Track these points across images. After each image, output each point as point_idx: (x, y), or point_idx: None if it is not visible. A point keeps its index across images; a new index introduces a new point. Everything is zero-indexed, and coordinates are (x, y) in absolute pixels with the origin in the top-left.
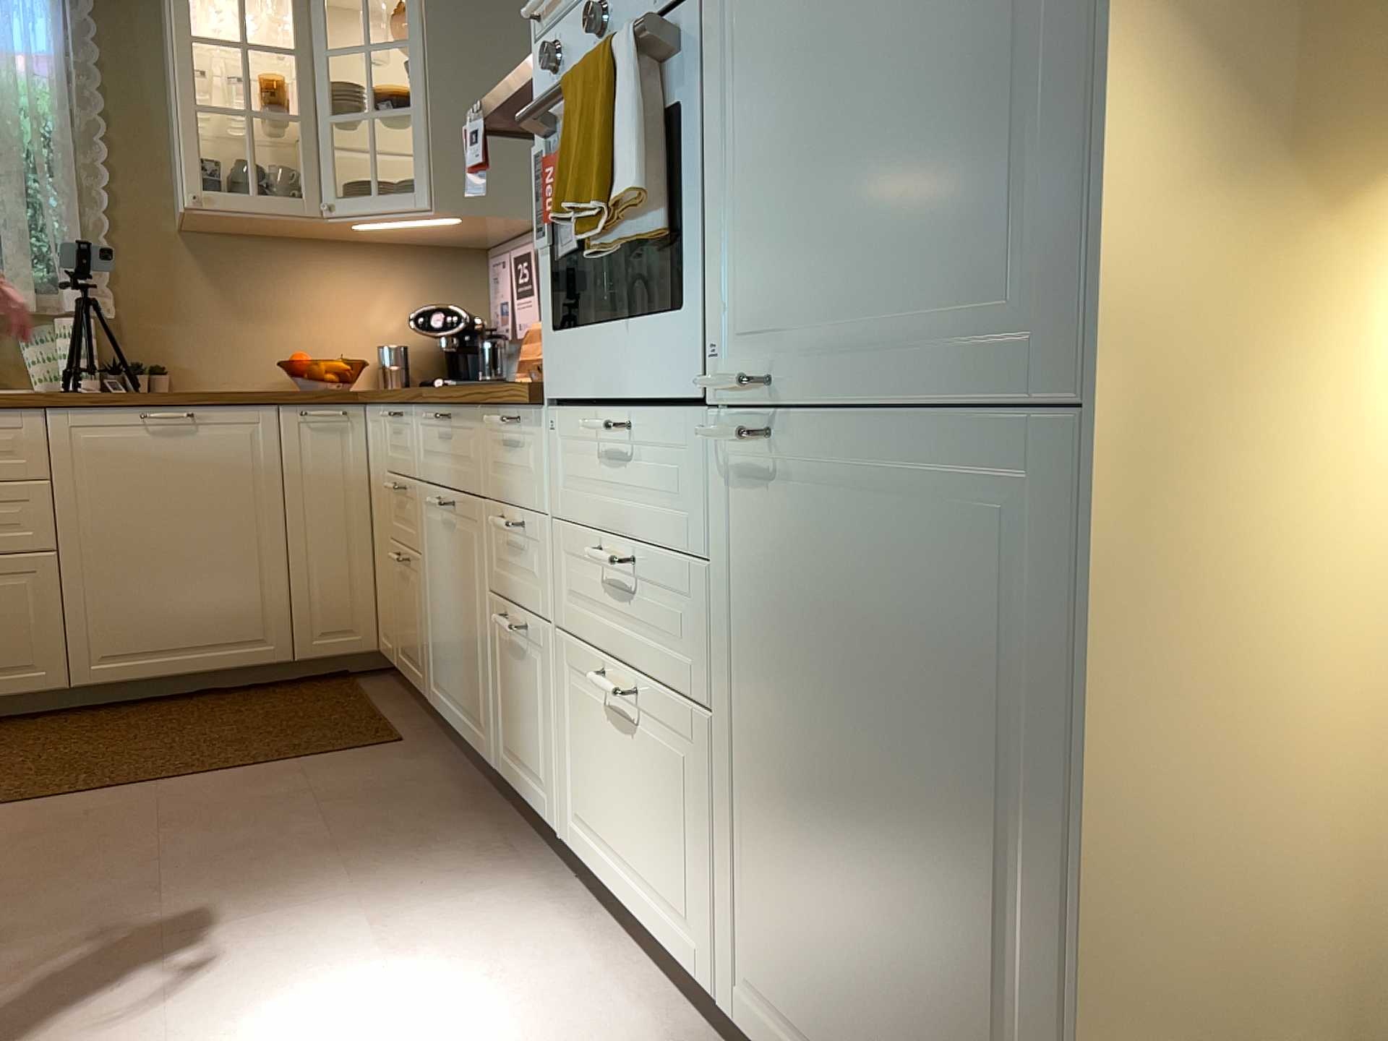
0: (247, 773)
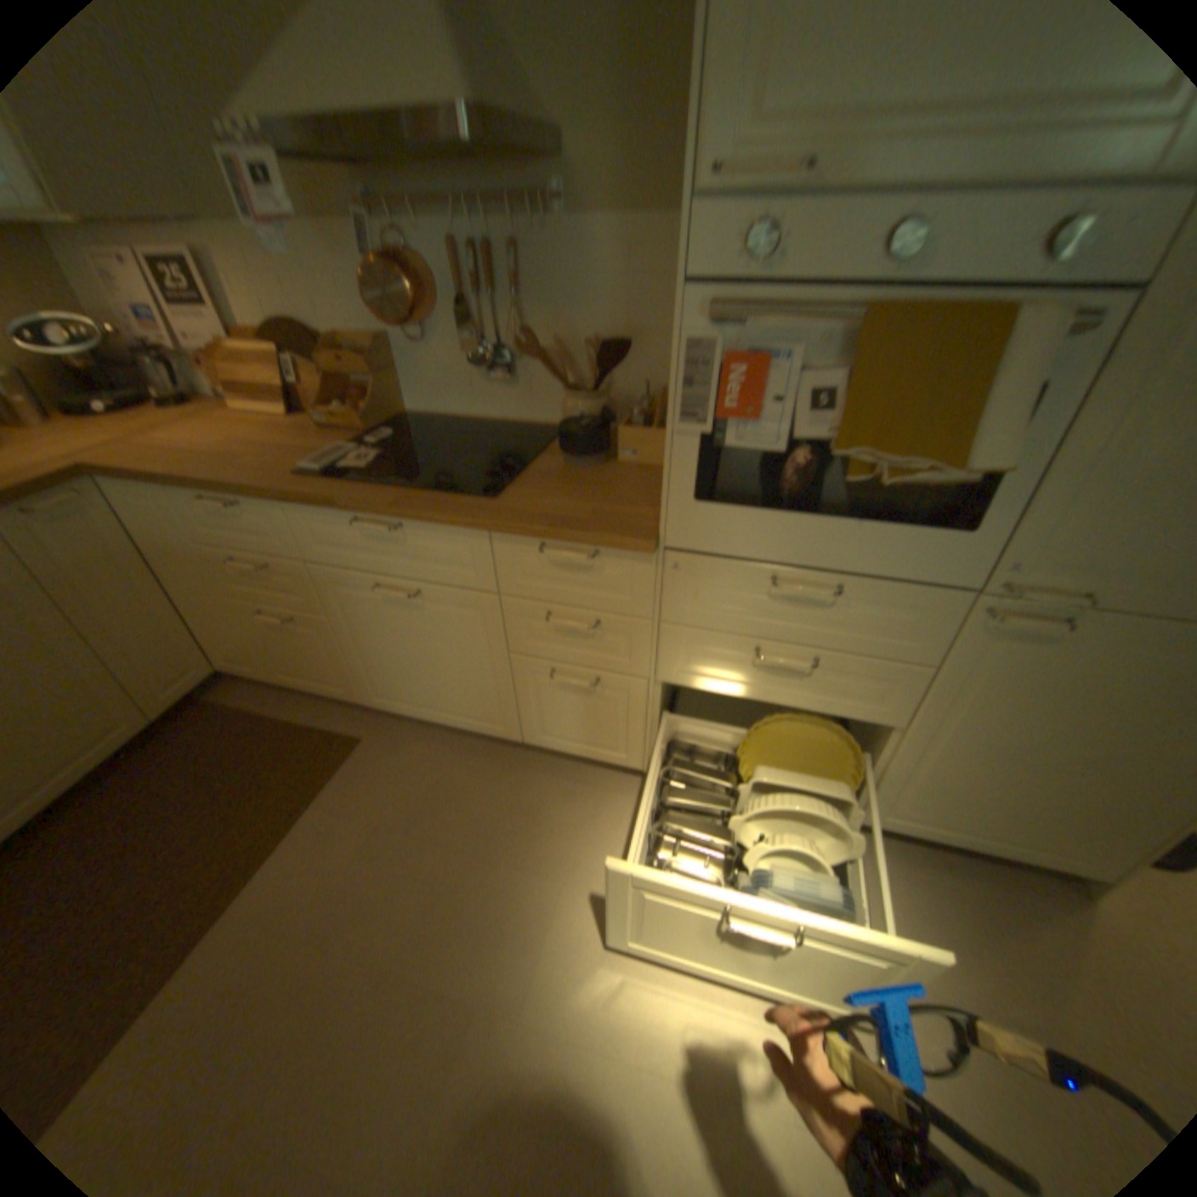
0: (287, 844)
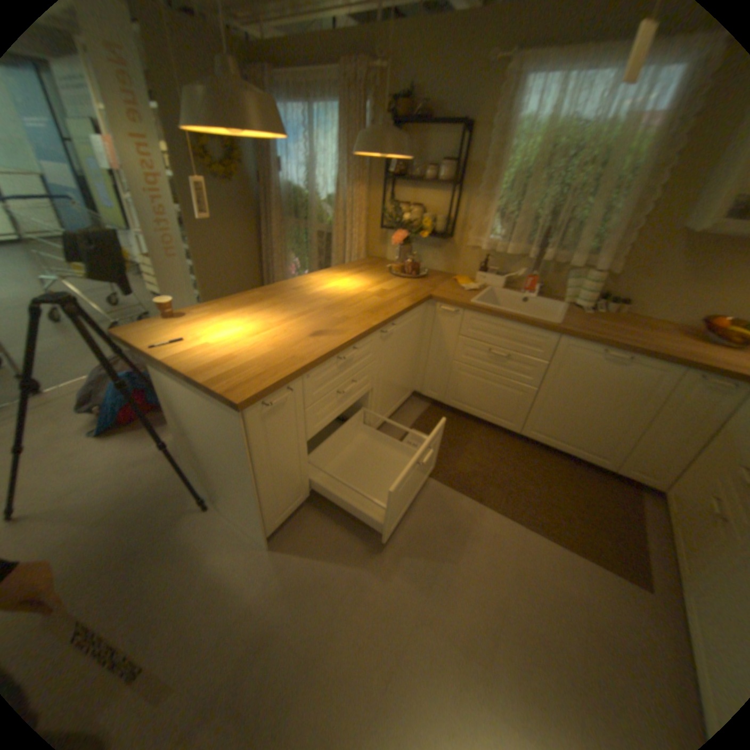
0: (565, 554)
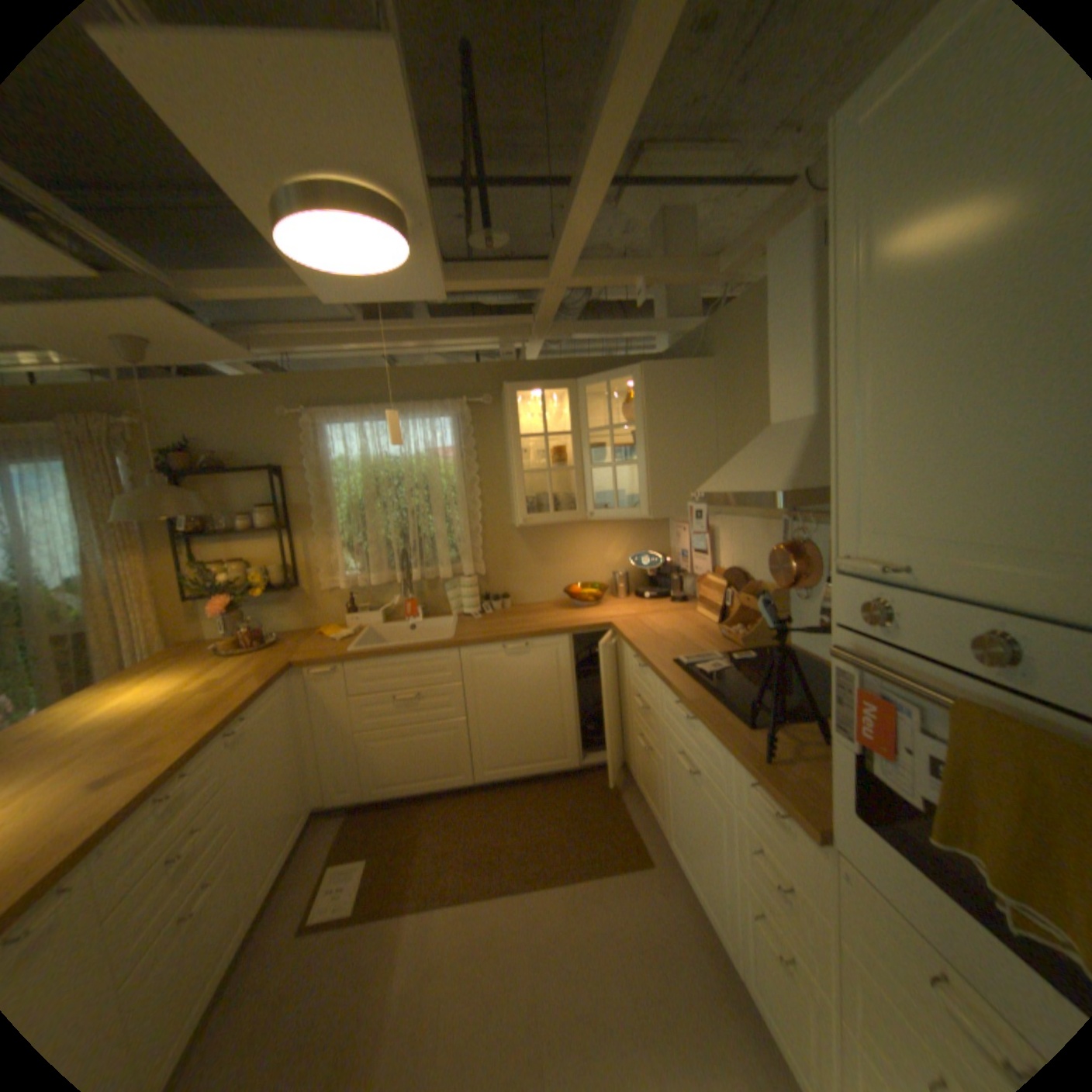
0: (569, 893)
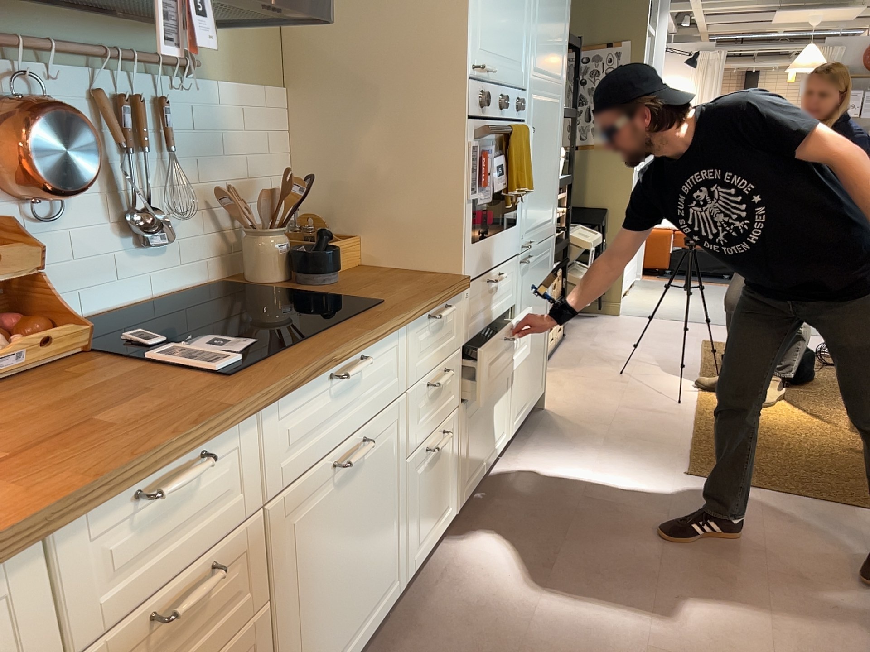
0: None
